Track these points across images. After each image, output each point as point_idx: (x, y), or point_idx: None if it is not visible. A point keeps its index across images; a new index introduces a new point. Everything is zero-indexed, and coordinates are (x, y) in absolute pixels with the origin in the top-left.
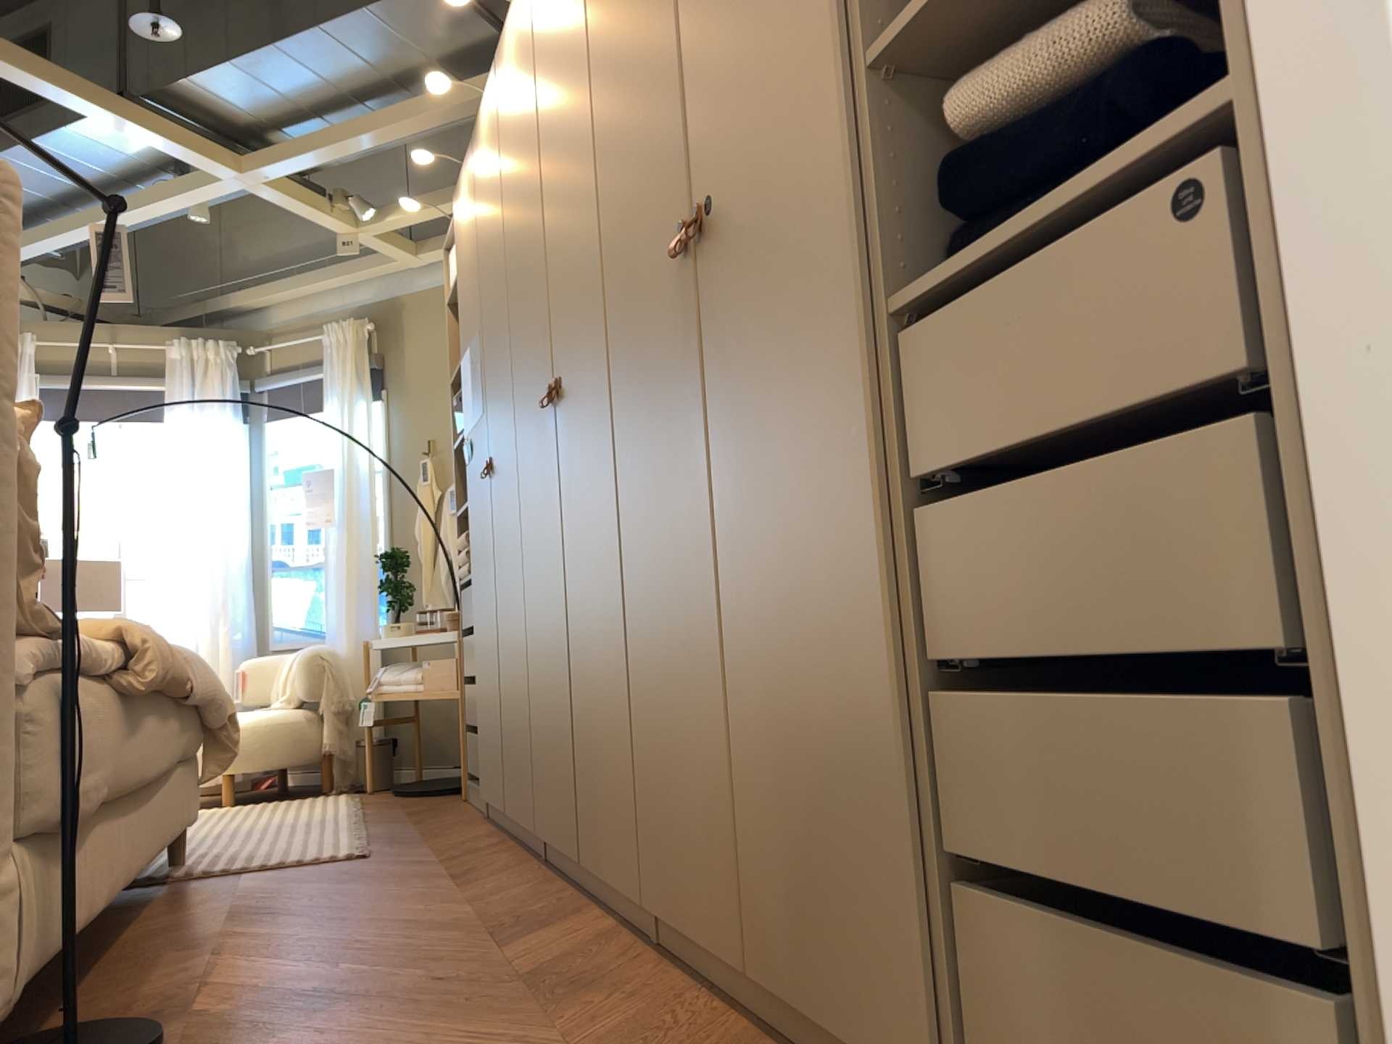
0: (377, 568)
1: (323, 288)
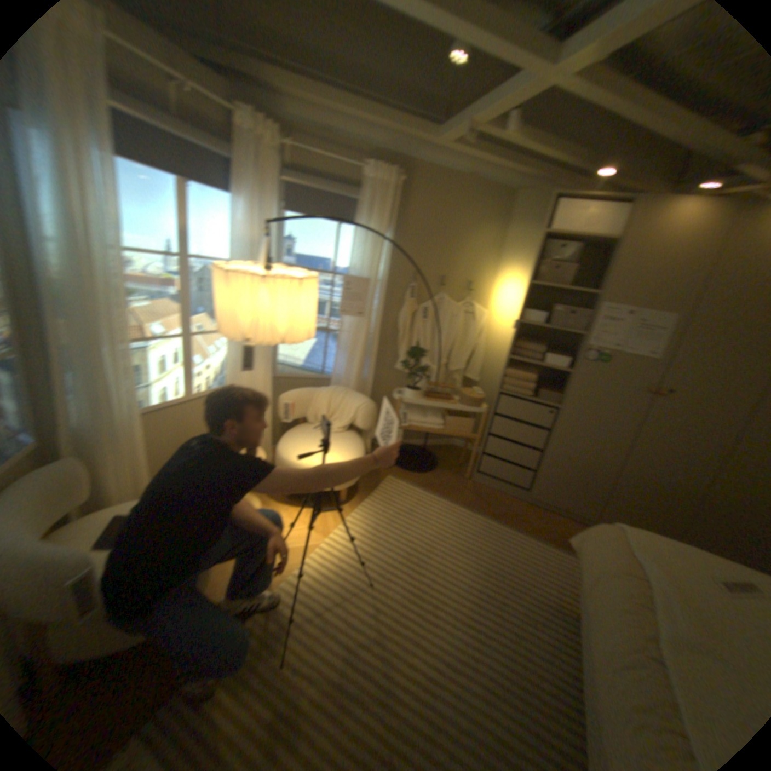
0: (368, 343)
1: (363, 113)
